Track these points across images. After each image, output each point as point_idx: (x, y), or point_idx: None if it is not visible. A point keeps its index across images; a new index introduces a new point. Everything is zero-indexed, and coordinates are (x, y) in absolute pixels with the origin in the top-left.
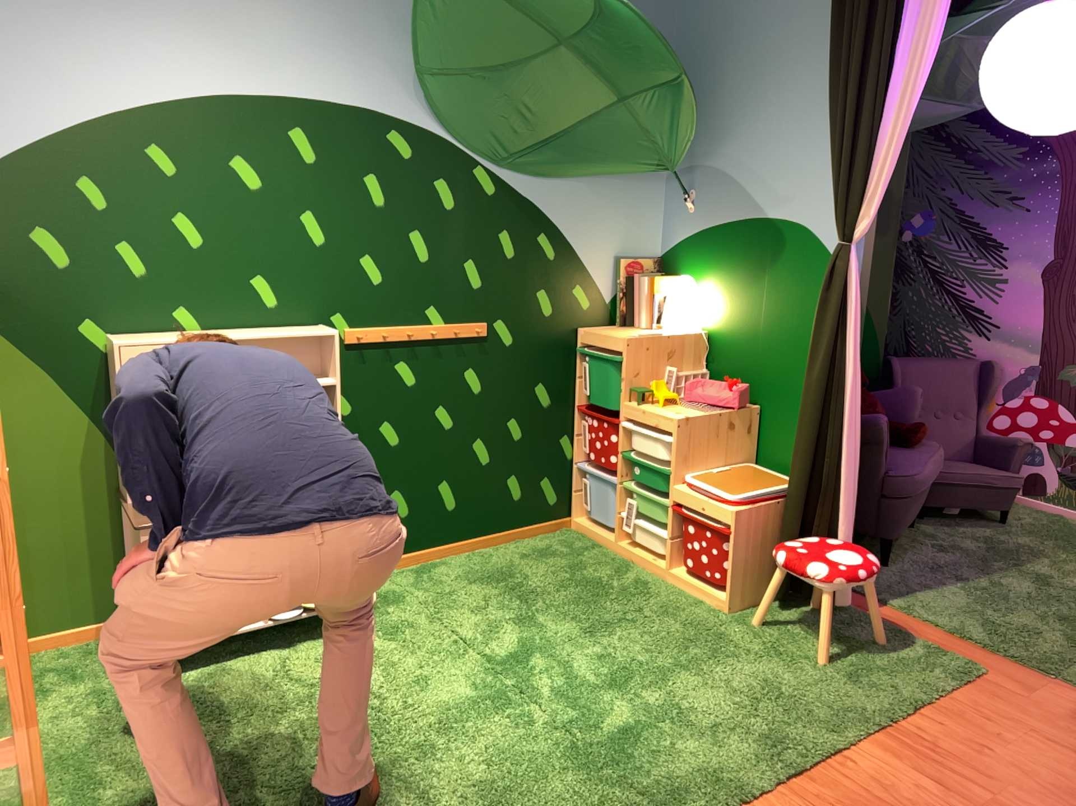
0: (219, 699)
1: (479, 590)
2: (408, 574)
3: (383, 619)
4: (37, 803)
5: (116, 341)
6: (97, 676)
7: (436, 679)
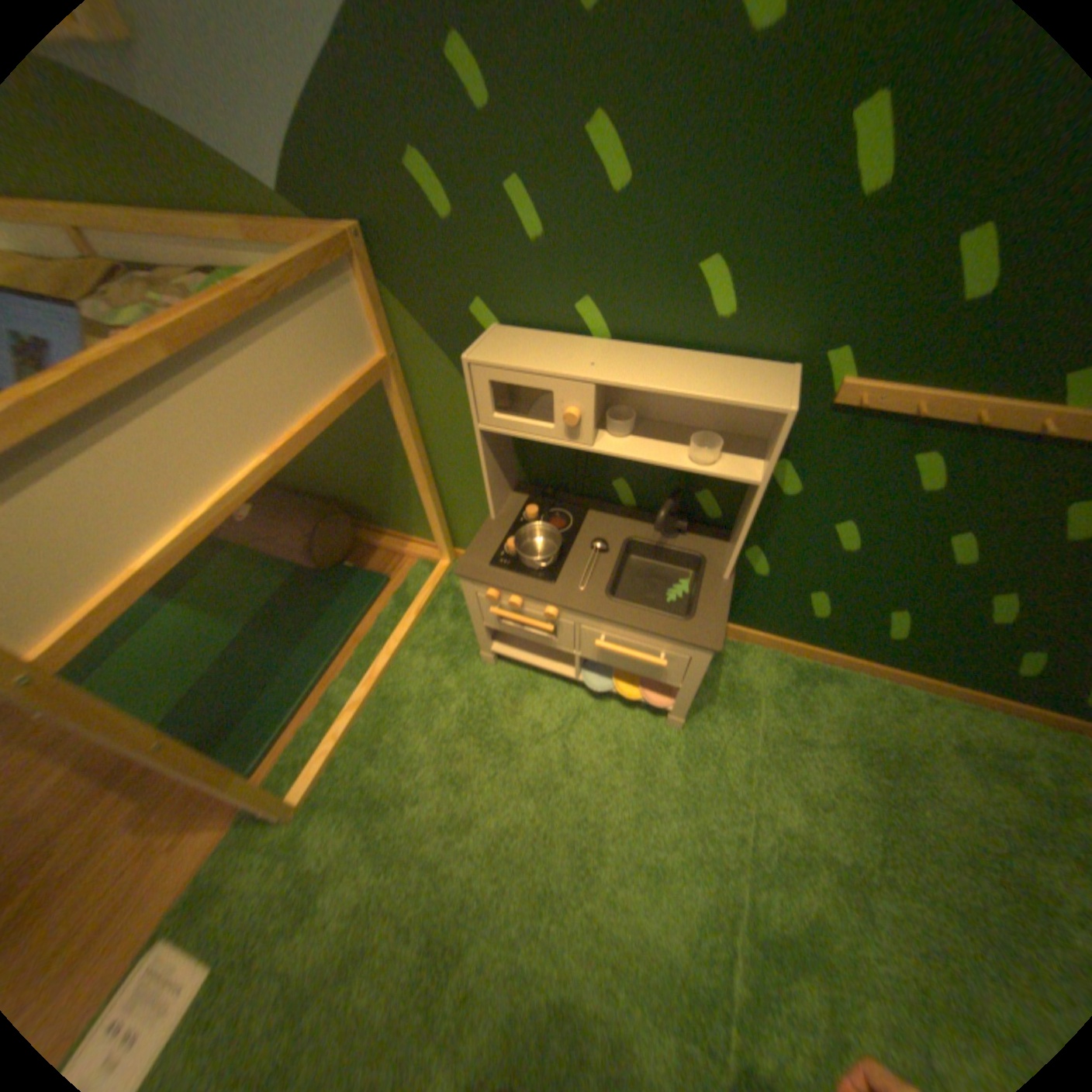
0: (505, 722)
1: (849, 768)
2: (790, 670)
3: (705, 728)
4: (328, 749)
5: (472, 353)
6: (469, 619)
7: (672, 889)
